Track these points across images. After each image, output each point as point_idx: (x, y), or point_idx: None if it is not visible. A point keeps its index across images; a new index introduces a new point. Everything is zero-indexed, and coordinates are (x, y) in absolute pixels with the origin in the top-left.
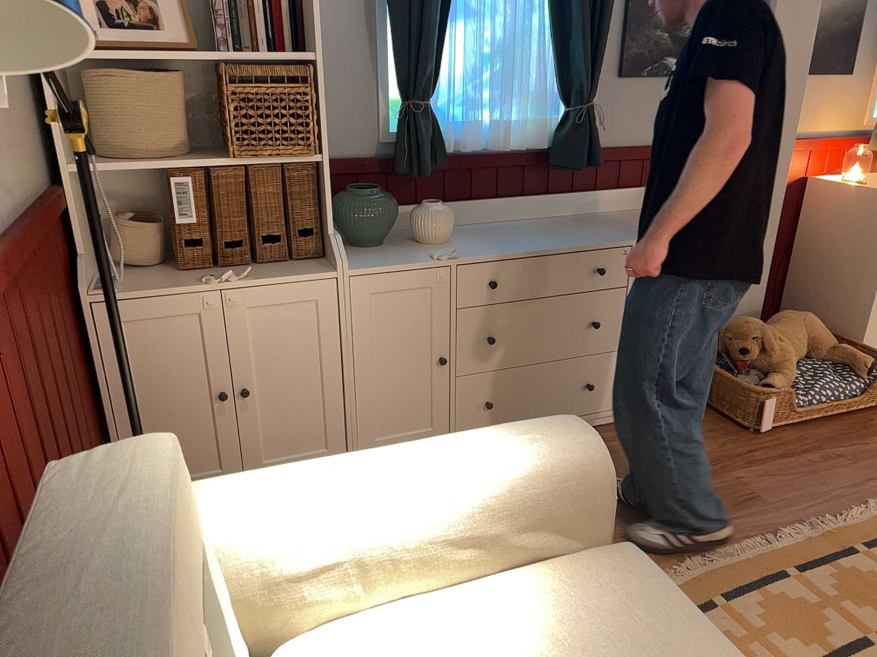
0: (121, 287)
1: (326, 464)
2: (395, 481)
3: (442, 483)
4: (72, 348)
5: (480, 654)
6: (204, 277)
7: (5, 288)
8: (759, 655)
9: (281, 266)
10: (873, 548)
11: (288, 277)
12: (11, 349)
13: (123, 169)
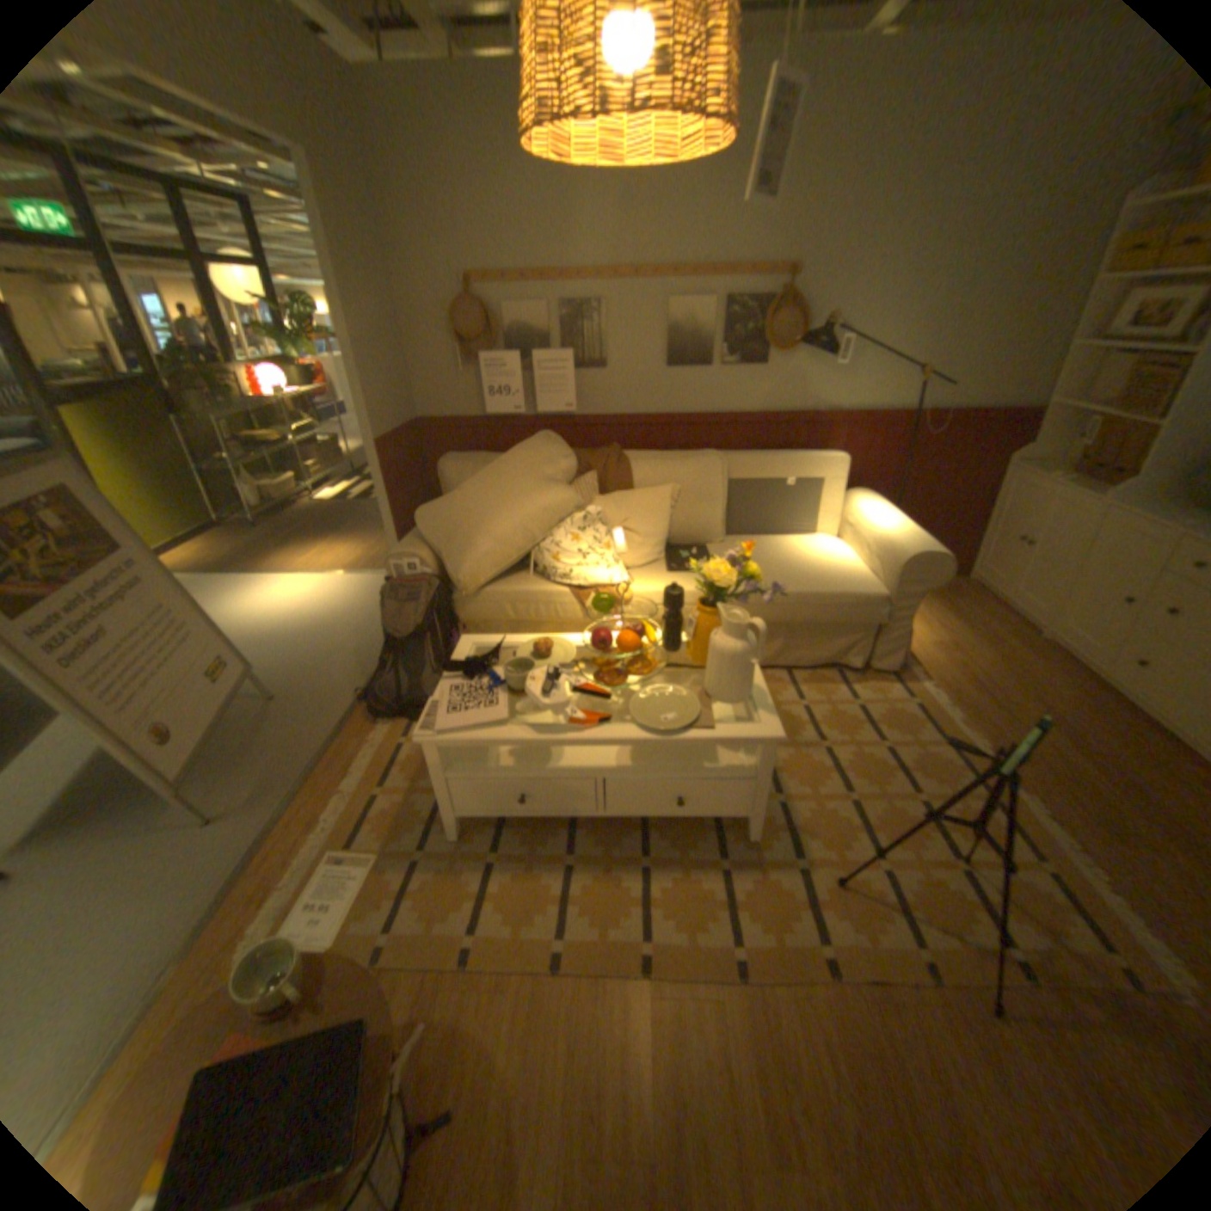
0: (1031, 465)
1: (890, 511)
2: (880, 519)
3: (882, 527)
4: (979, 476)
5: (825, 558)
6: (1066, 476)
7: (918, 426)
8: (903, 740)
9: (1107, 489)
10: (1051, 880)
11: (1086, 491)
12: (903, 444)
13: (1070, 405)
